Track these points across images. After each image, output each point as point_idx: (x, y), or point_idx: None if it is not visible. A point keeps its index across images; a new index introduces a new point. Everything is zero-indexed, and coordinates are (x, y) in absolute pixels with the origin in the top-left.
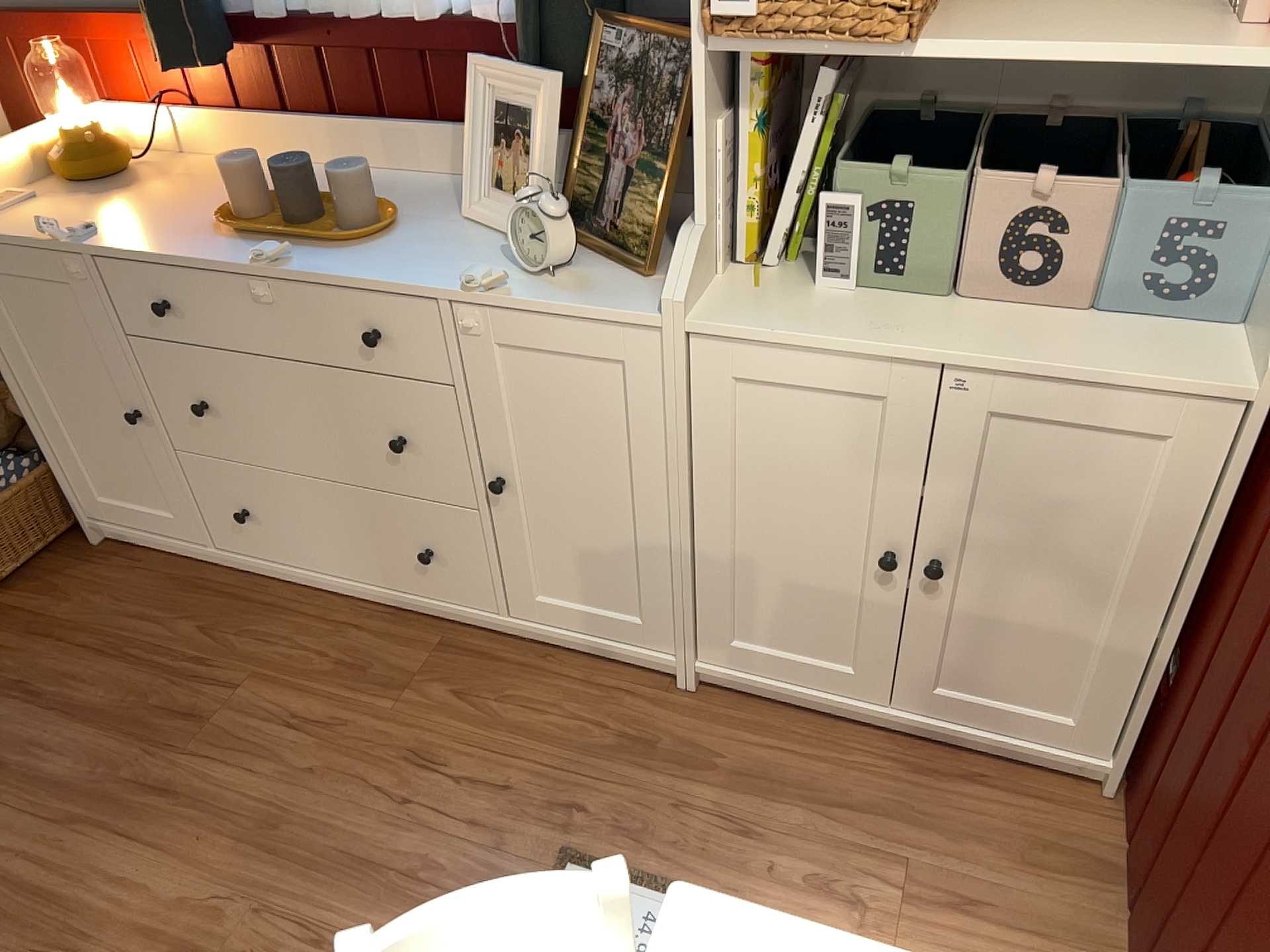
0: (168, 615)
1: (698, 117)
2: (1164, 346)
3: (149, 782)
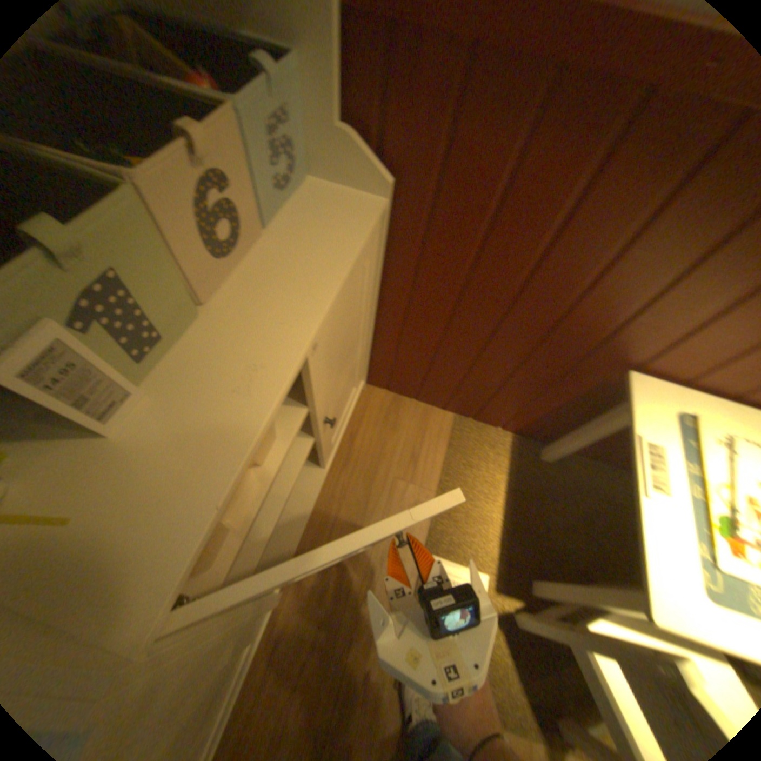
0: None
1: None
2: (324, 211)
3: None
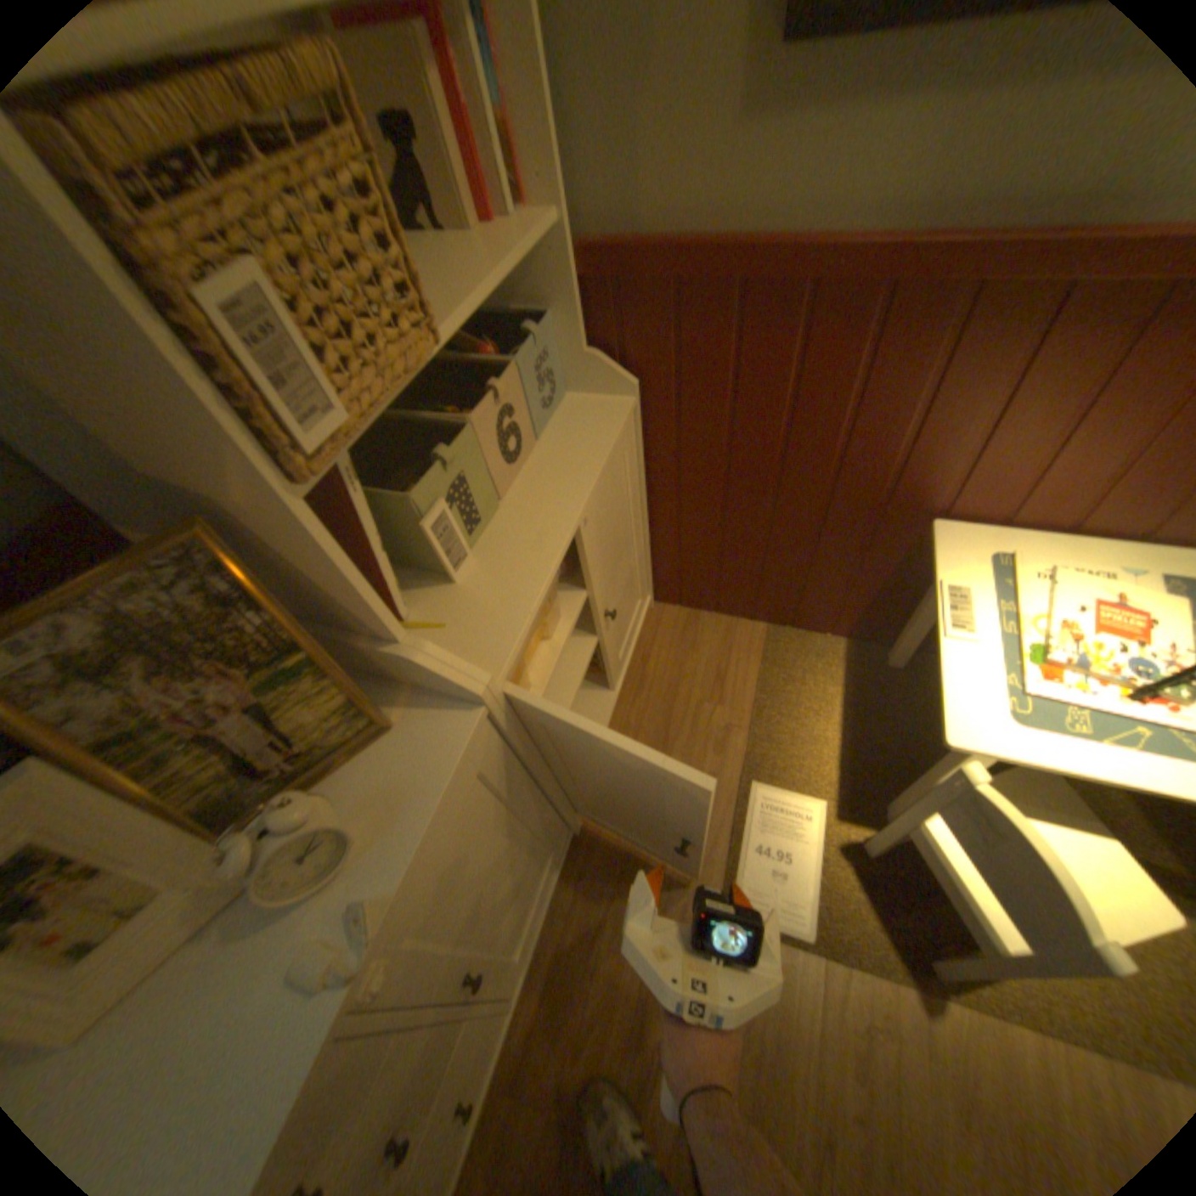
0: None
1: (330, 560)
2: (581, 418)
3: None
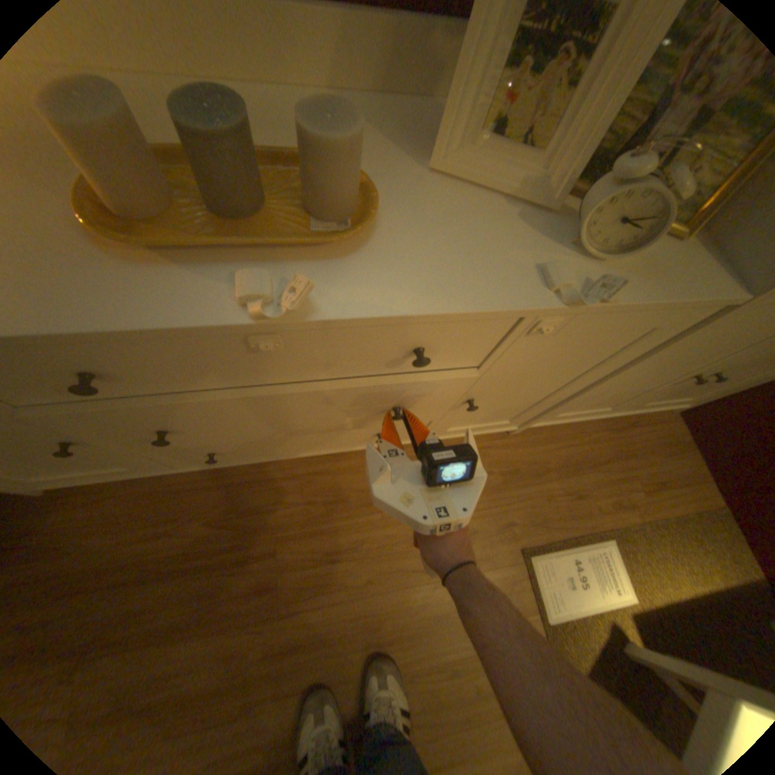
0: (164, 533)
1: None
2: None
3: (271, 661)
